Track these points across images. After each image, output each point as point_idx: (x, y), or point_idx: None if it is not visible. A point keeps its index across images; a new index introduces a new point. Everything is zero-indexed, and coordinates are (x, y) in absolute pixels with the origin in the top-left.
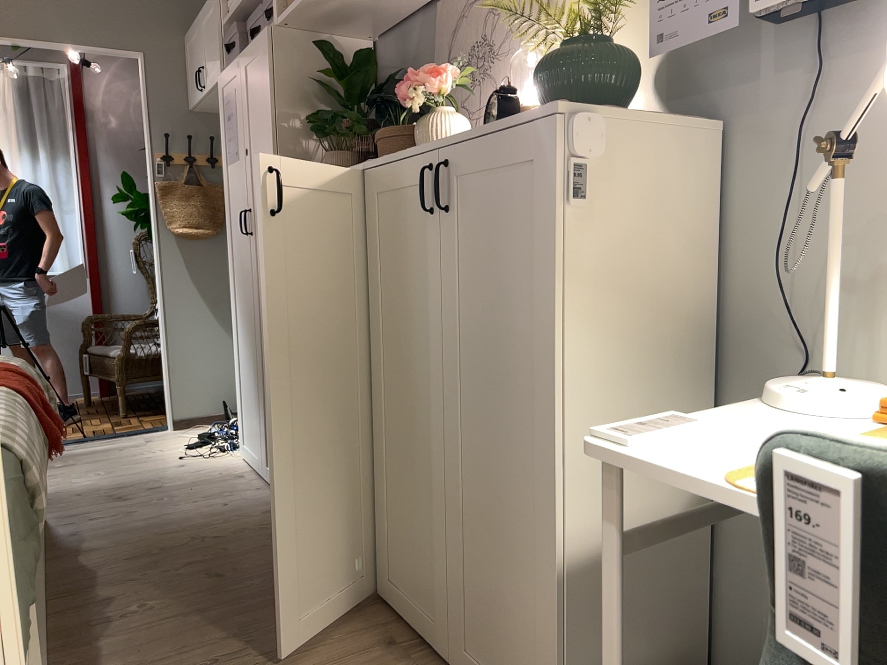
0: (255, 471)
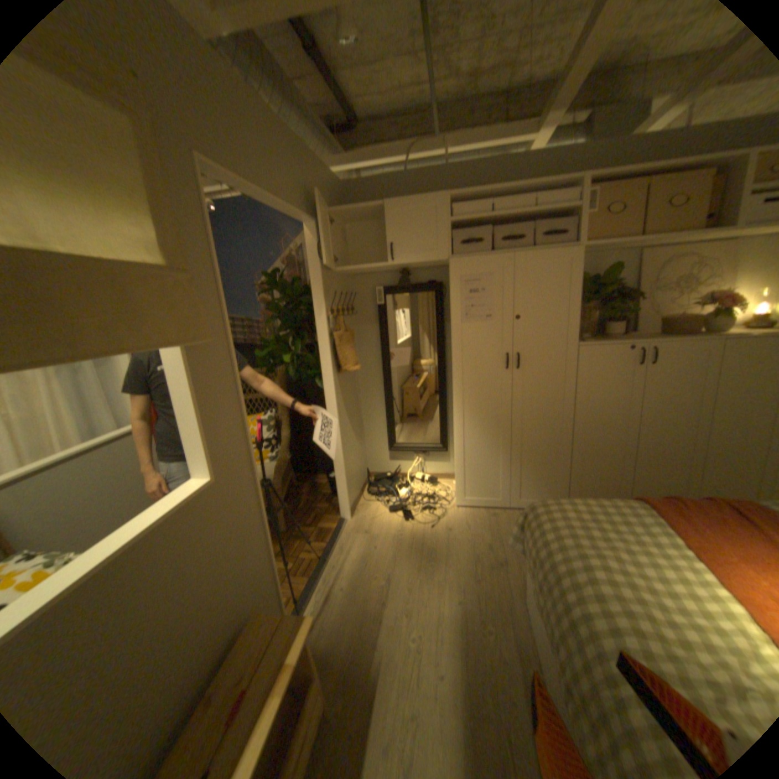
0: (488, 509)
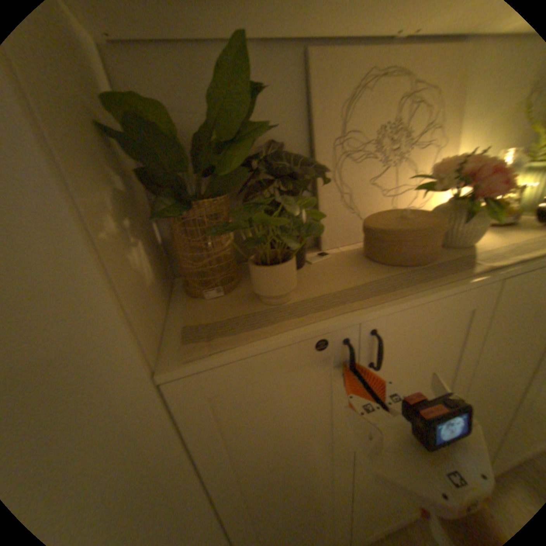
0: None
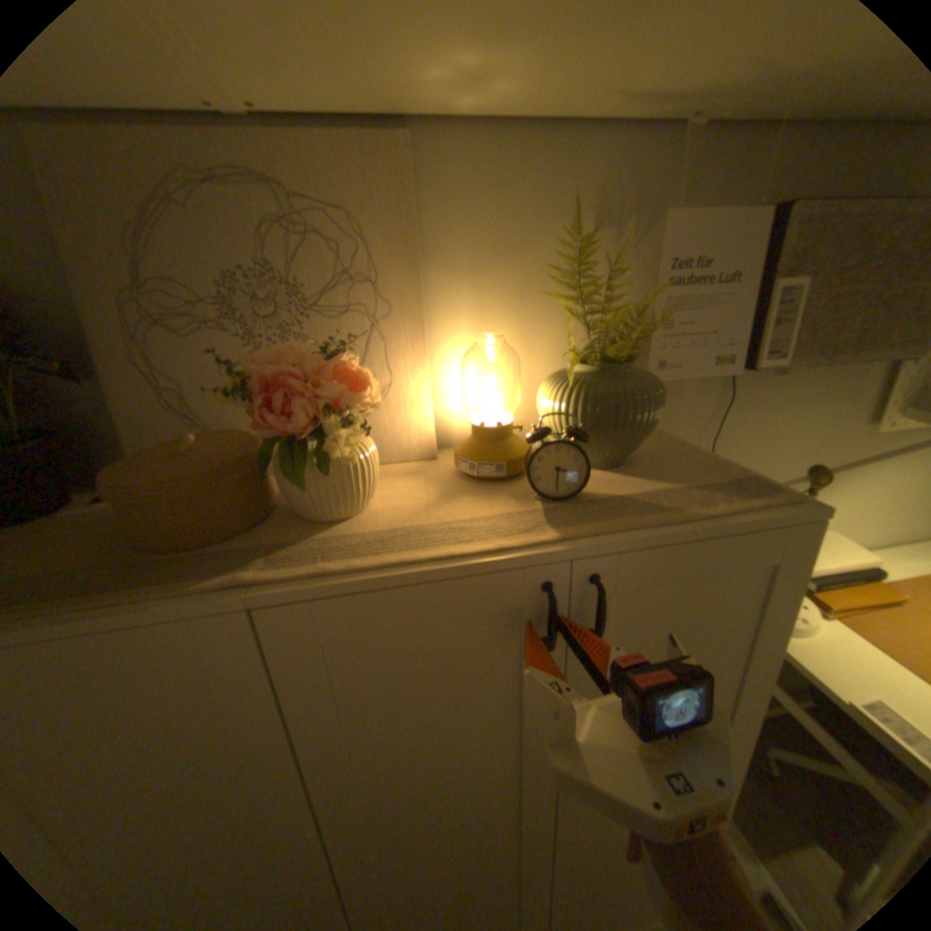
0: None
